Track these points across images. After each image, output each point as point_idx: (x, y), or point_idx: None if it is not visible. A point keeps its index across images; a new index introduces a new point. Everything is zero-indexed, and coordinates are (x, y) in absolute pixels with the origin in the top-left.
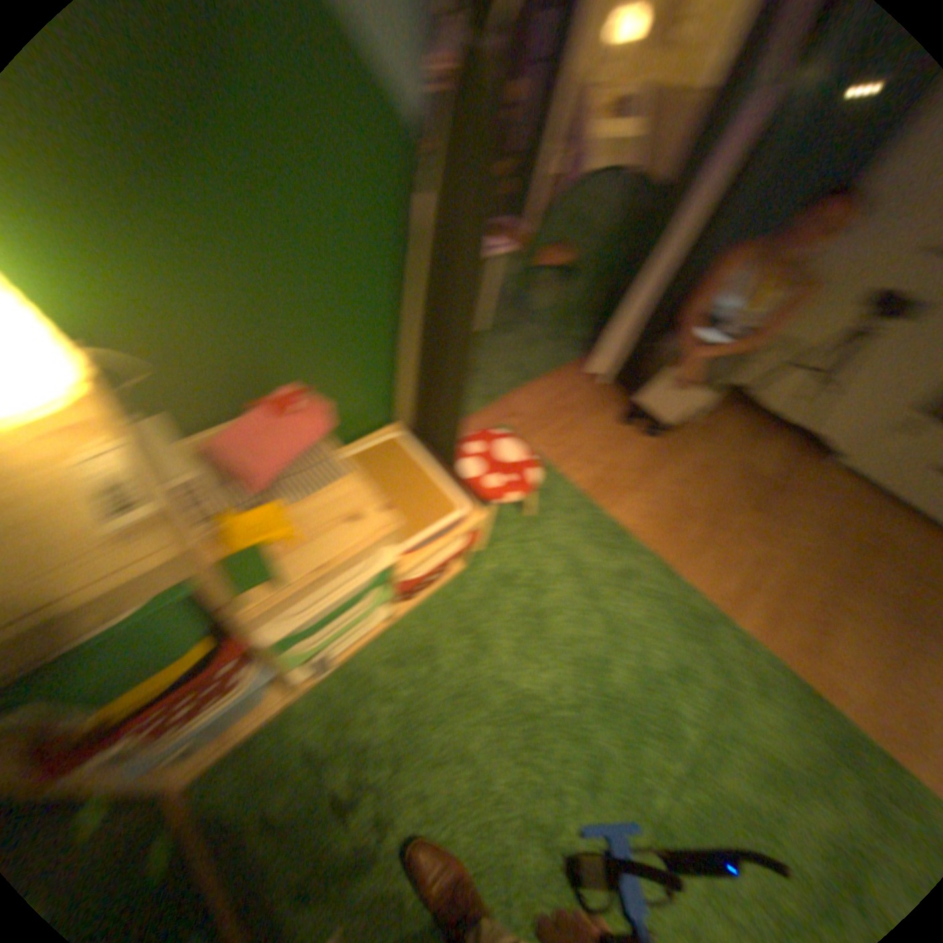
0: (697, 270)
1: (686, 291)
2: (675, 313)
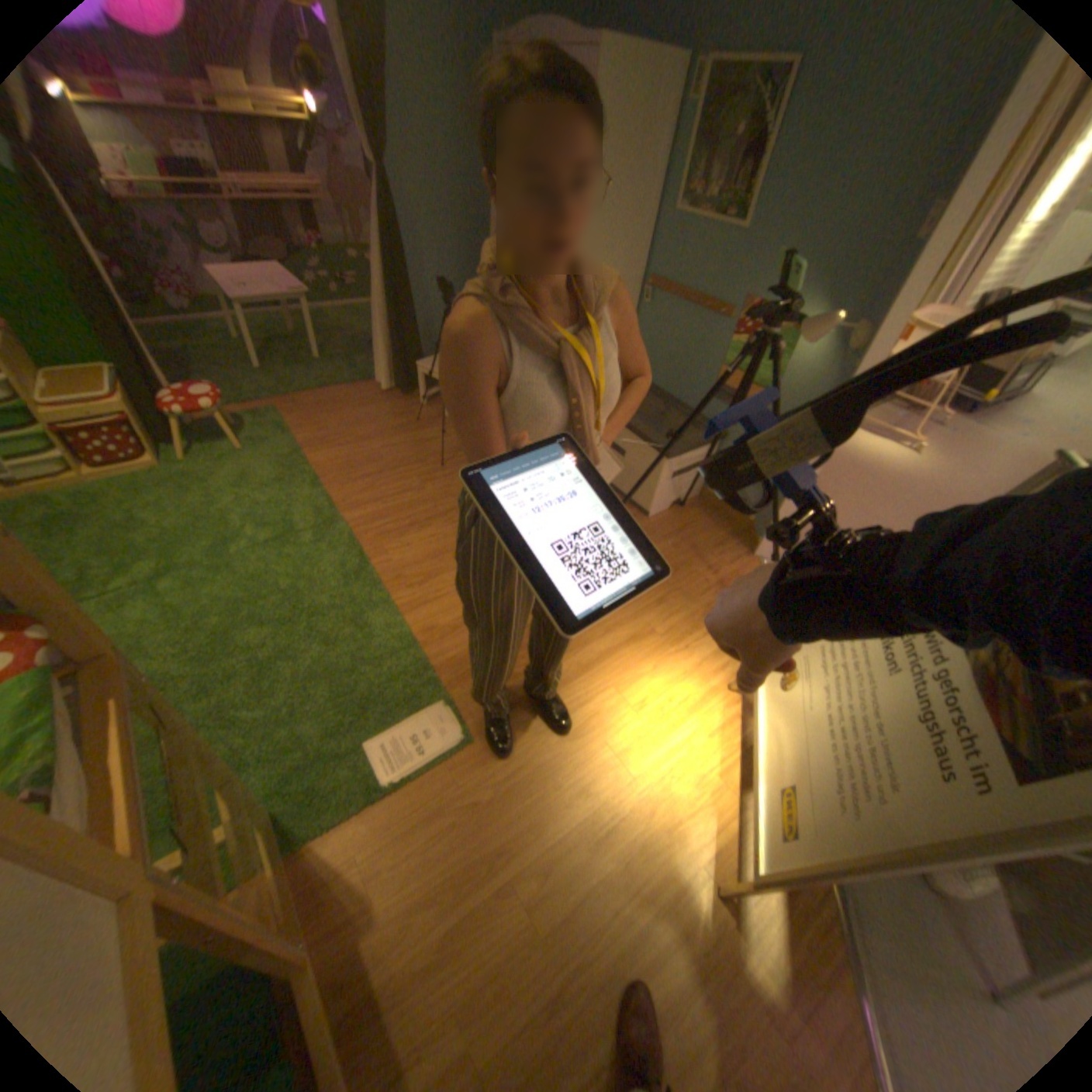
0: (408, 294)
1: (410, 311)
2: (409, 328)
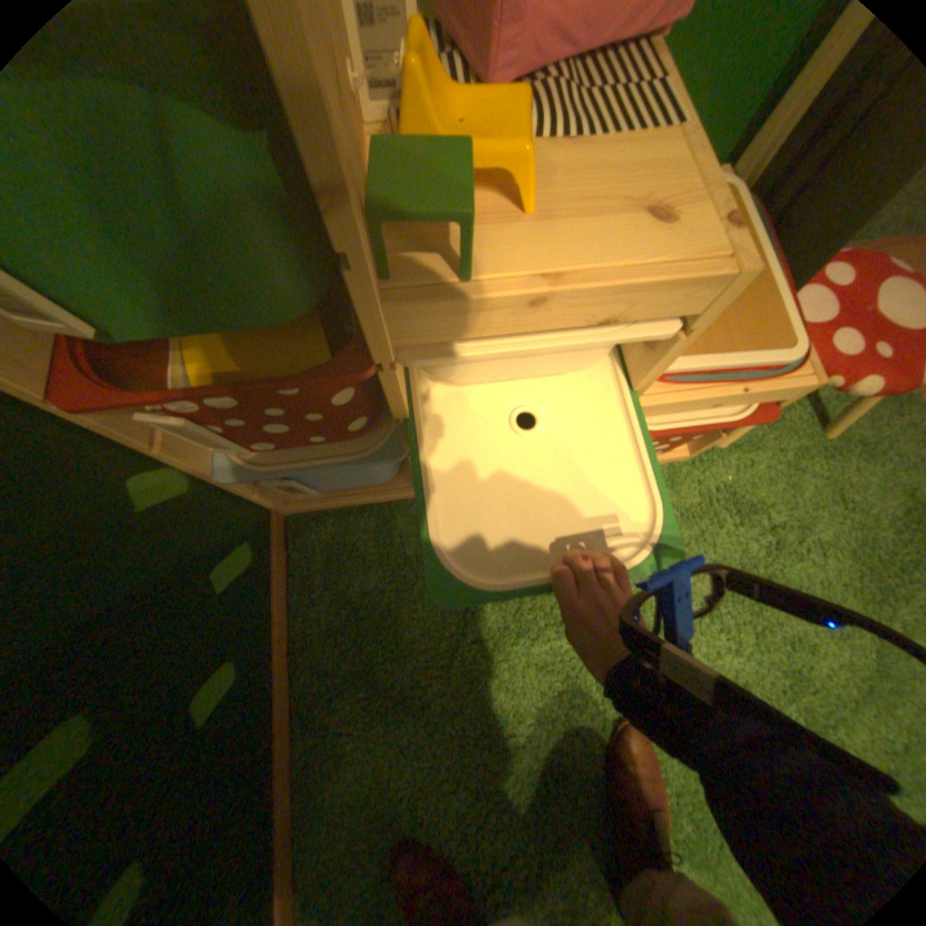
0: None
1: None
2: None
